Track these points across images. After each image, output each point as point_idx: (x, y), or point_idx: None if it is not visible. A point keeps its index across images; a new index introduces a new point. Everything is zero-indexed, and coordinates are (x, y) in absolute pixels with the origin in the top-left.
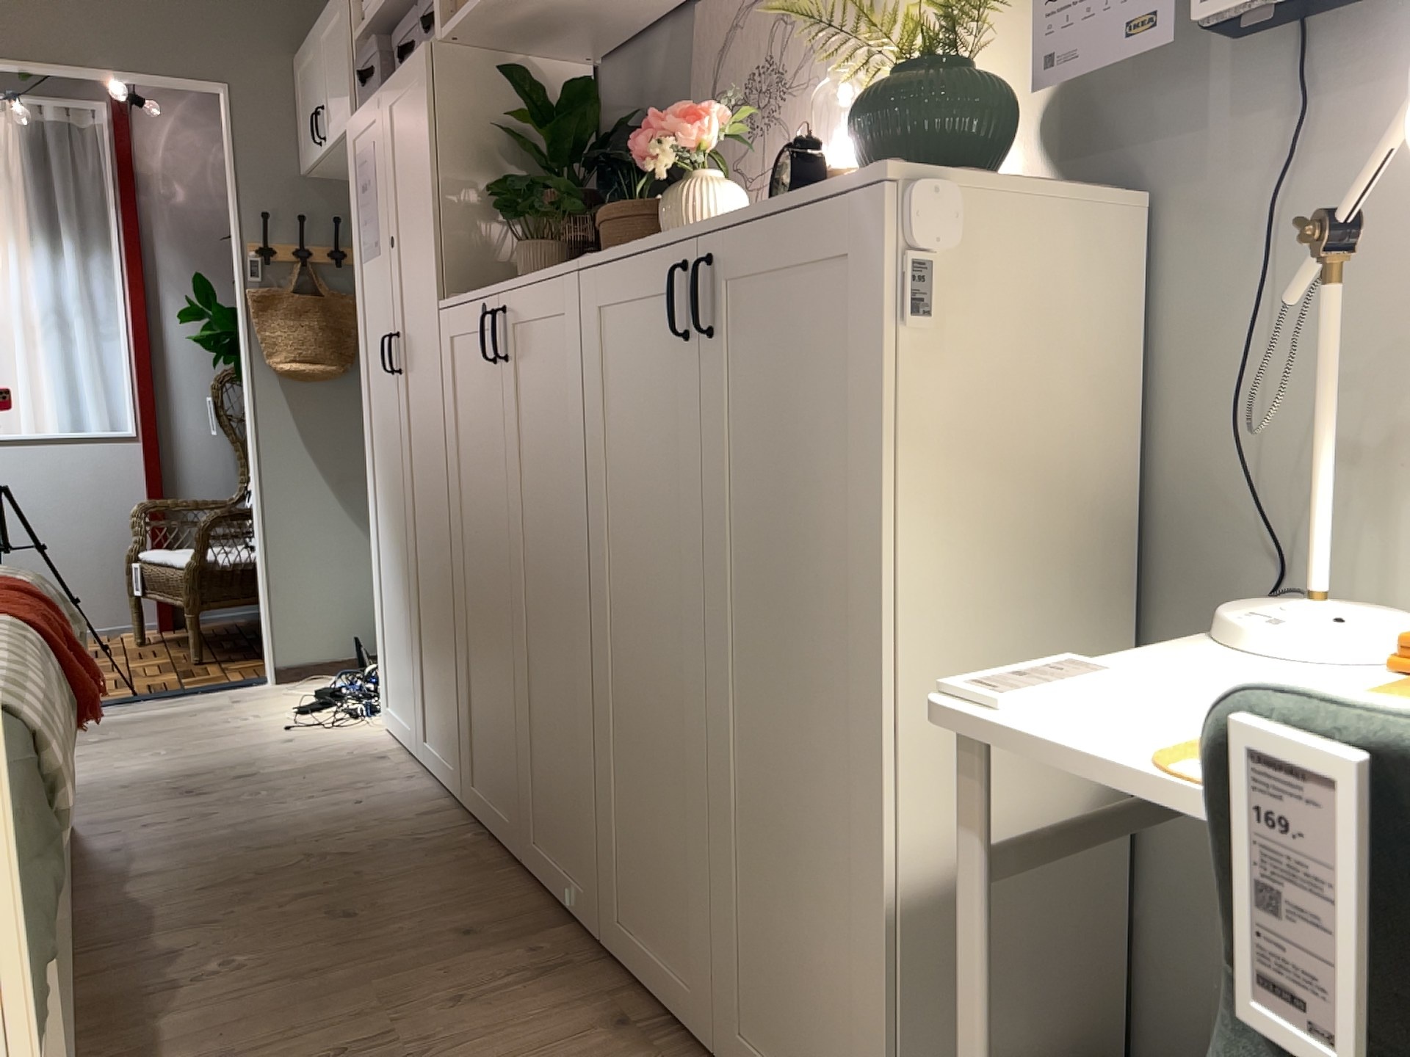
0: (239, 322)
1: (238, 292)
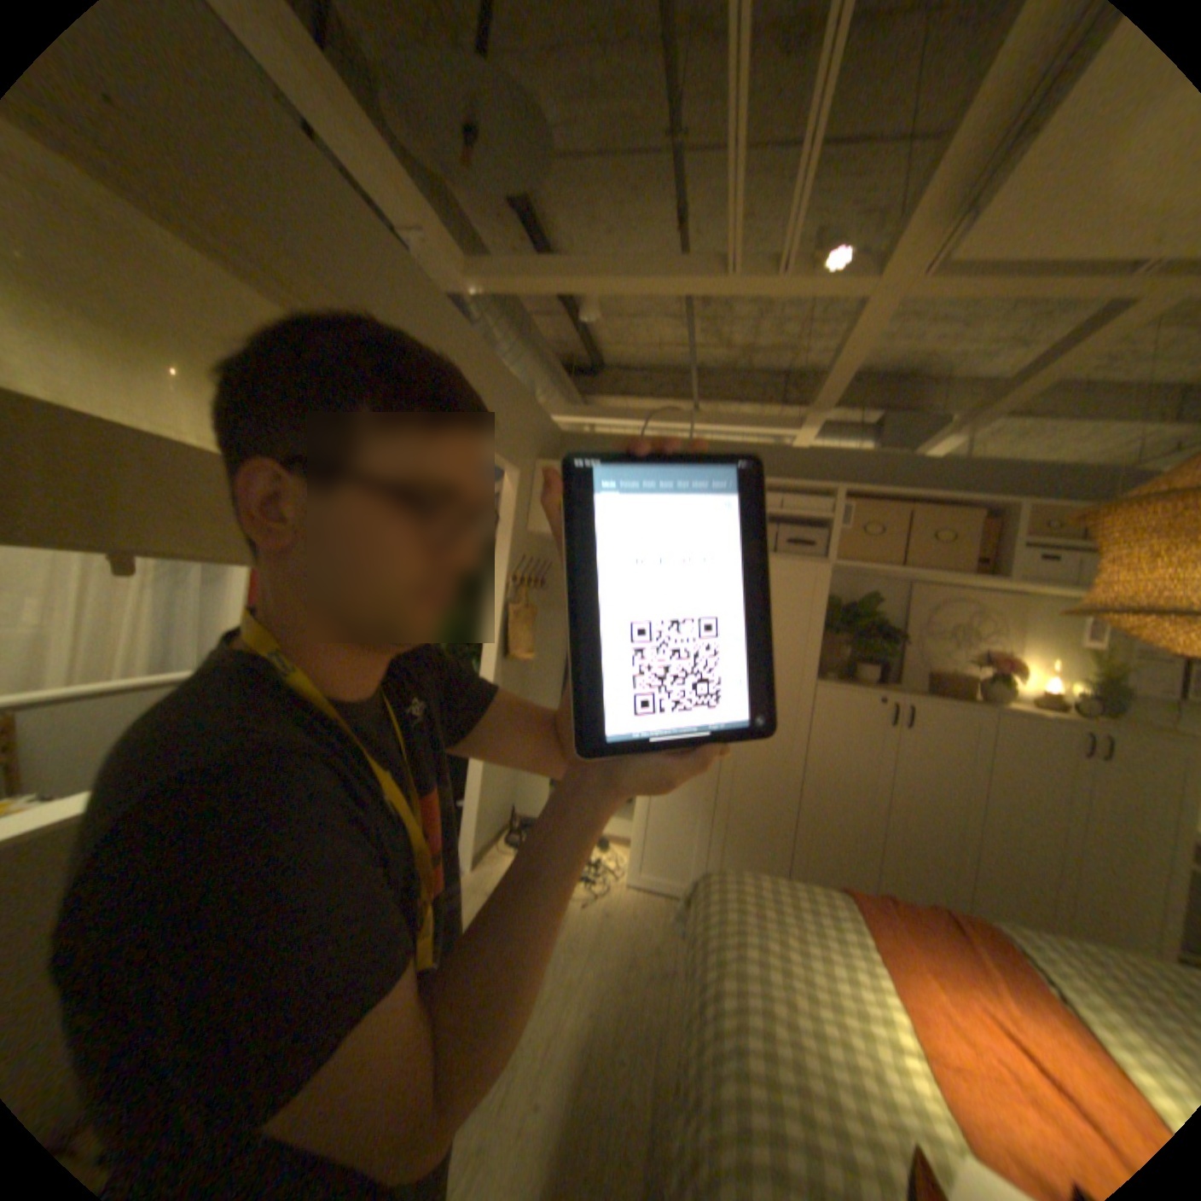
0: (488, 624)
1: (495, 605)
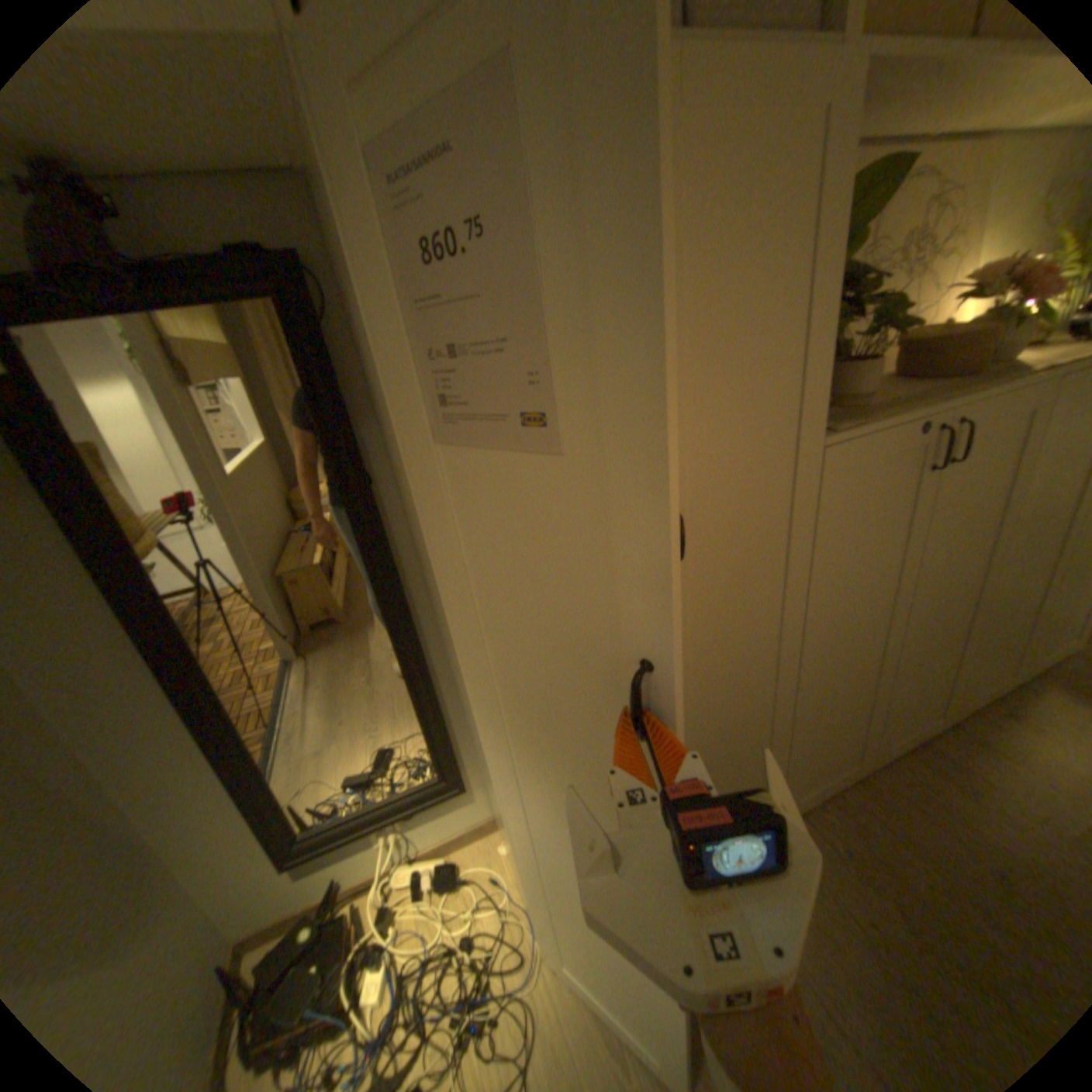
0: None
1: None
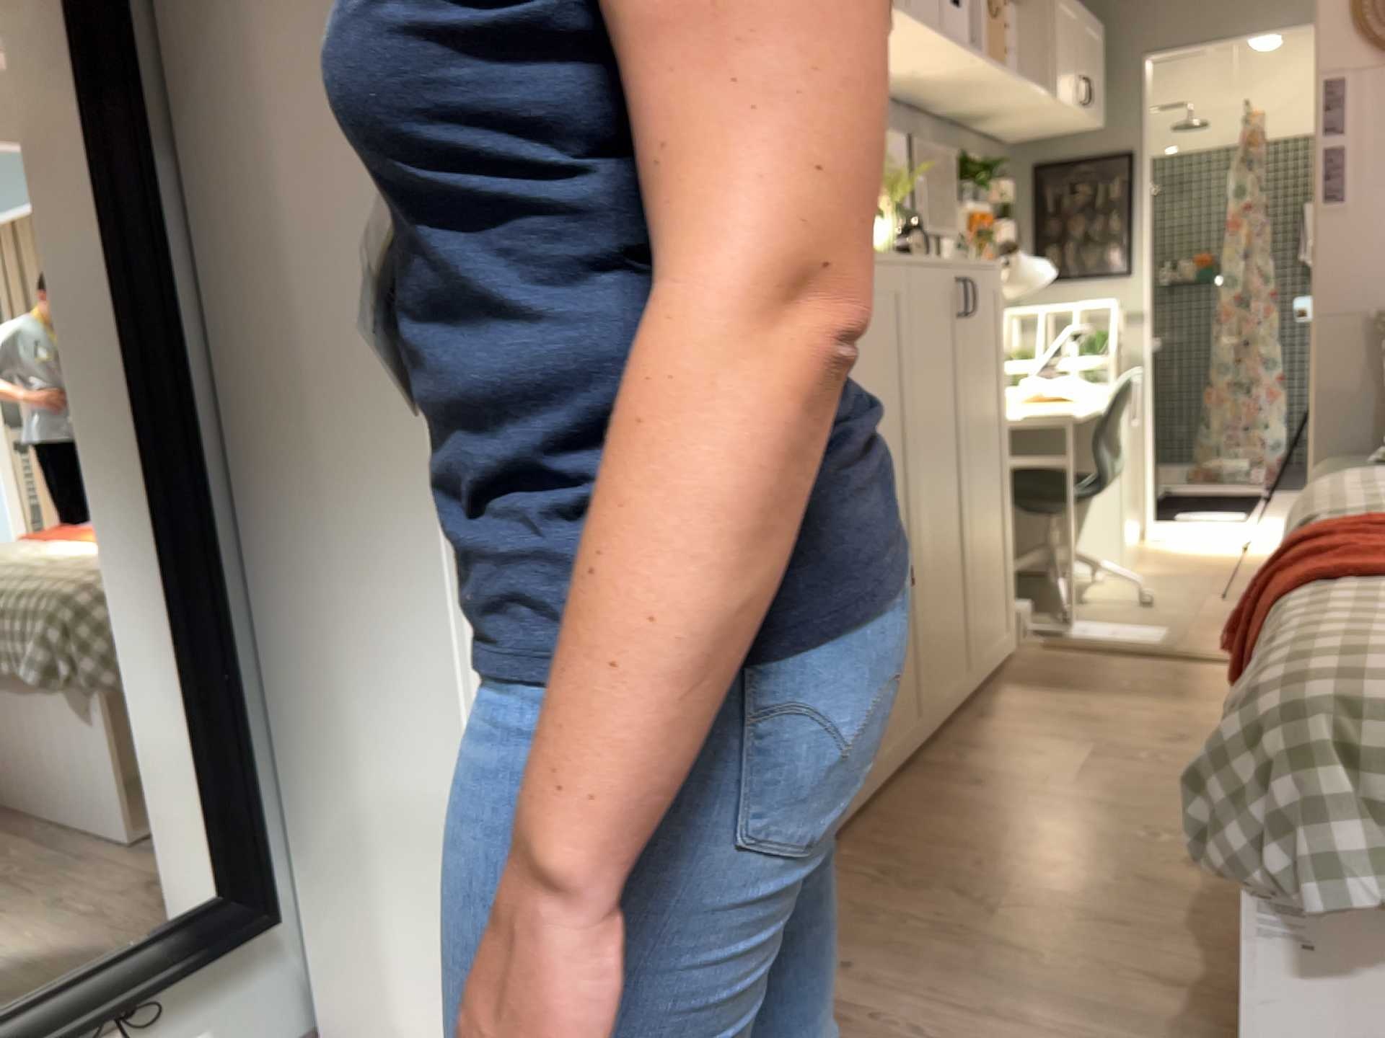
0: None
1: None
